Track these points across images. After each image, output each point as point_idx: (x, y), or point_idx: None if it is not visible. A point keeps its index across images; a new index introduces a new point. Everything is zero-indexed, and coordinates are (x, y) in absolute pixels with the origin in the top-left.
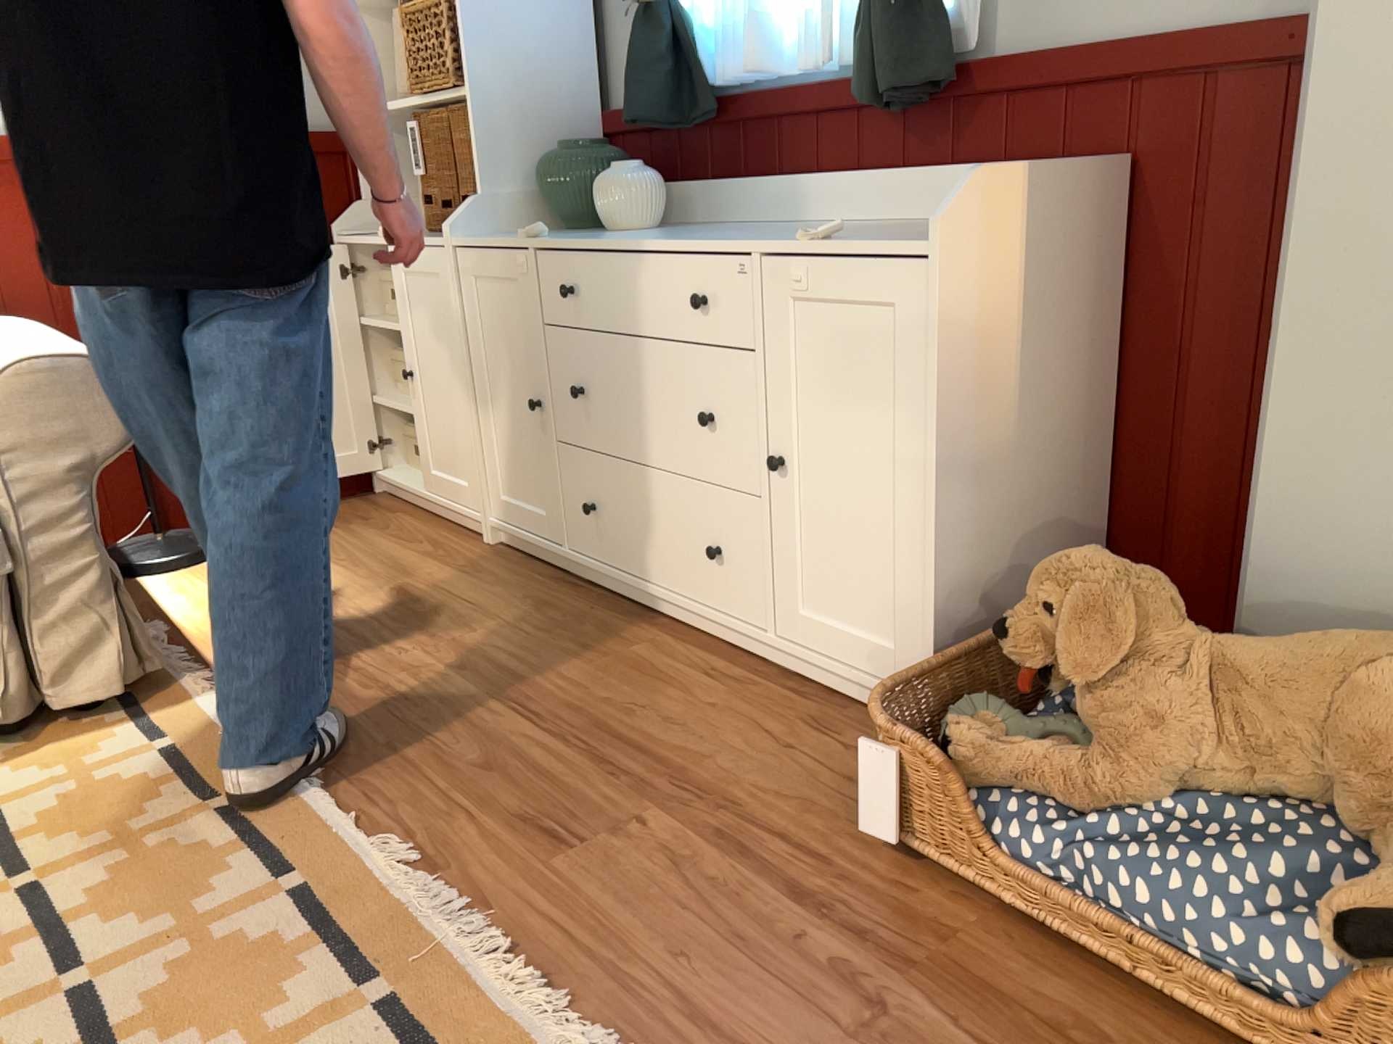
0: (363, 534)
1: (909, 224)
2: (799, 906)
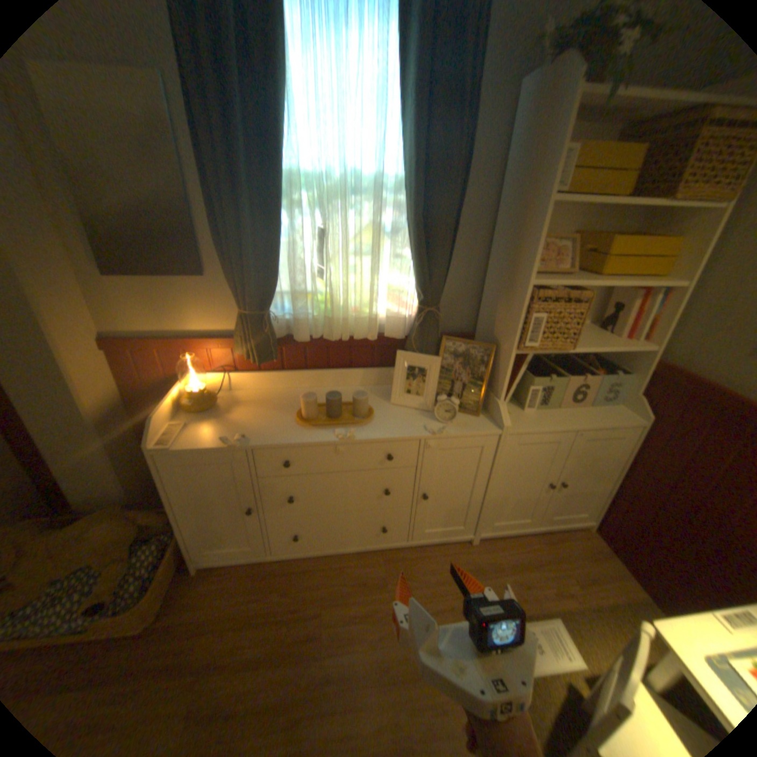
0: None
1: None
2: None
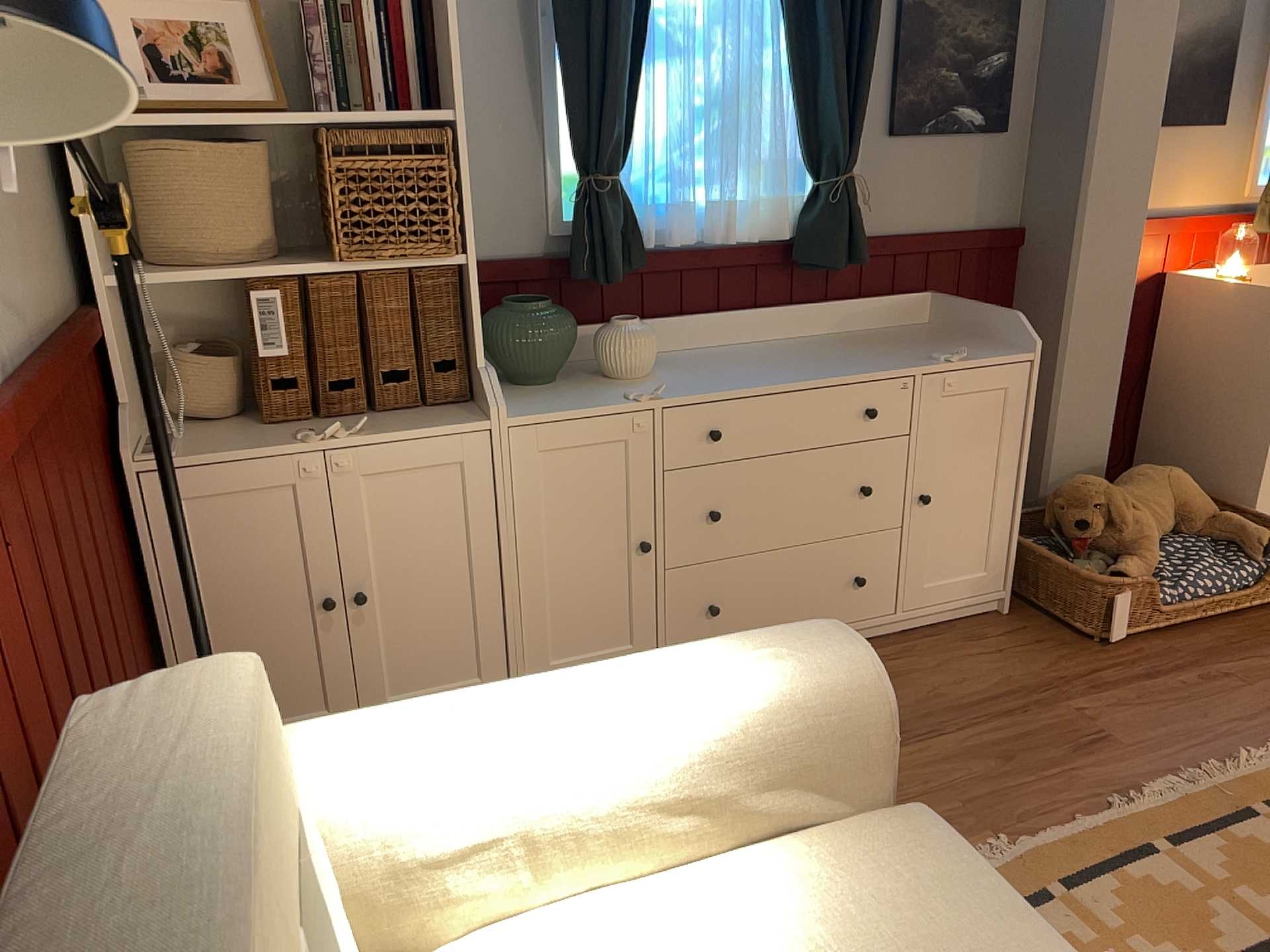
0: None
1: (834, 339)
2: (1157, 680)
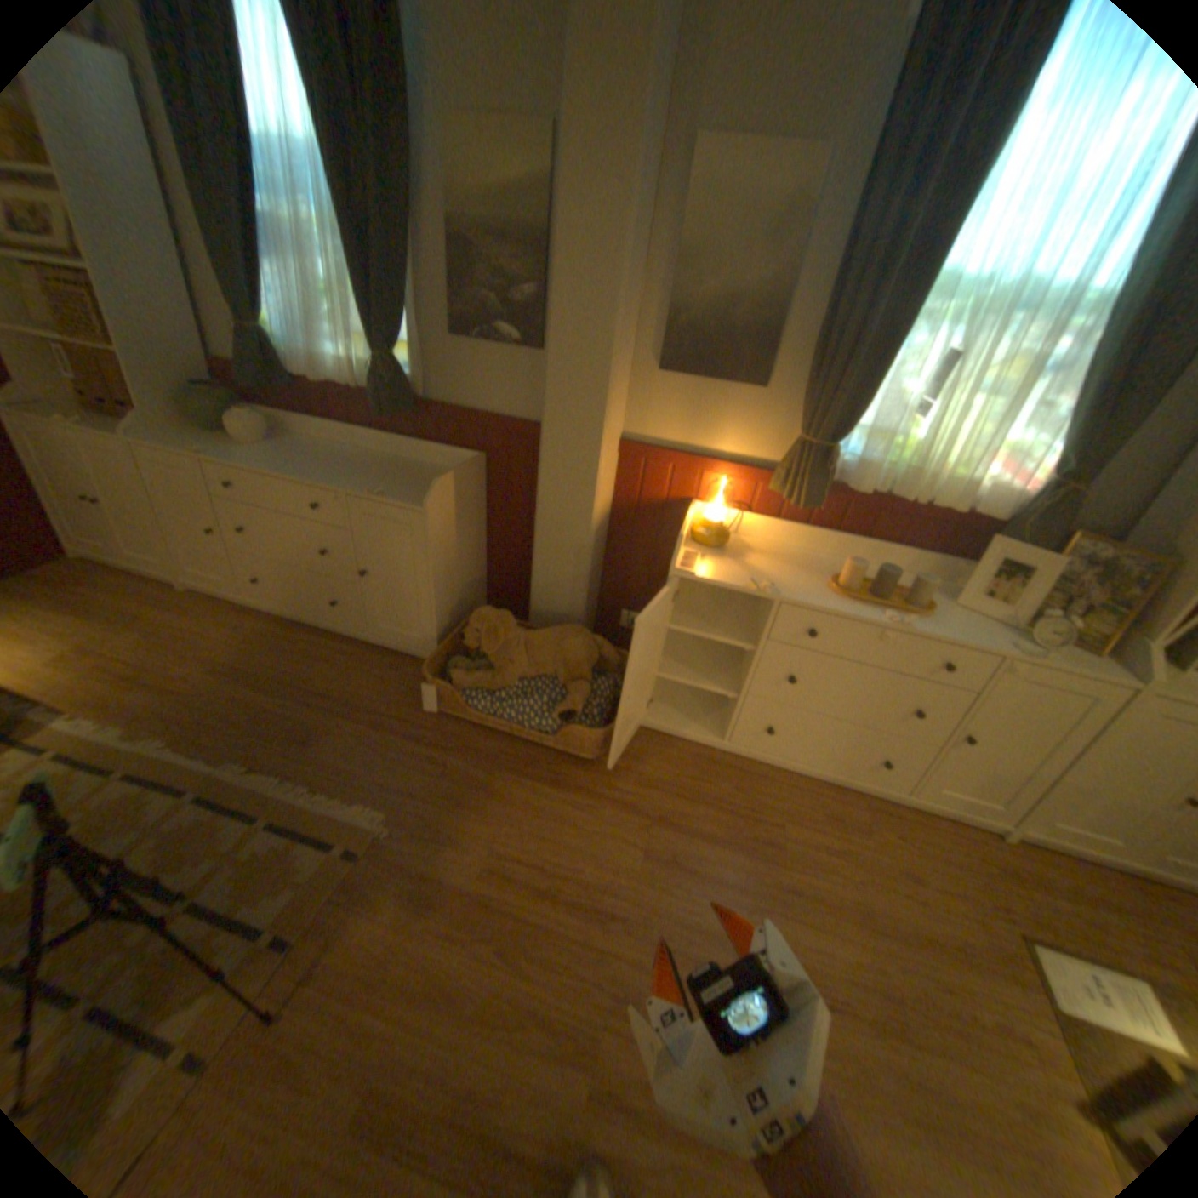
0: (83, 594)
1: (402, 463)
2: (408, 743)
